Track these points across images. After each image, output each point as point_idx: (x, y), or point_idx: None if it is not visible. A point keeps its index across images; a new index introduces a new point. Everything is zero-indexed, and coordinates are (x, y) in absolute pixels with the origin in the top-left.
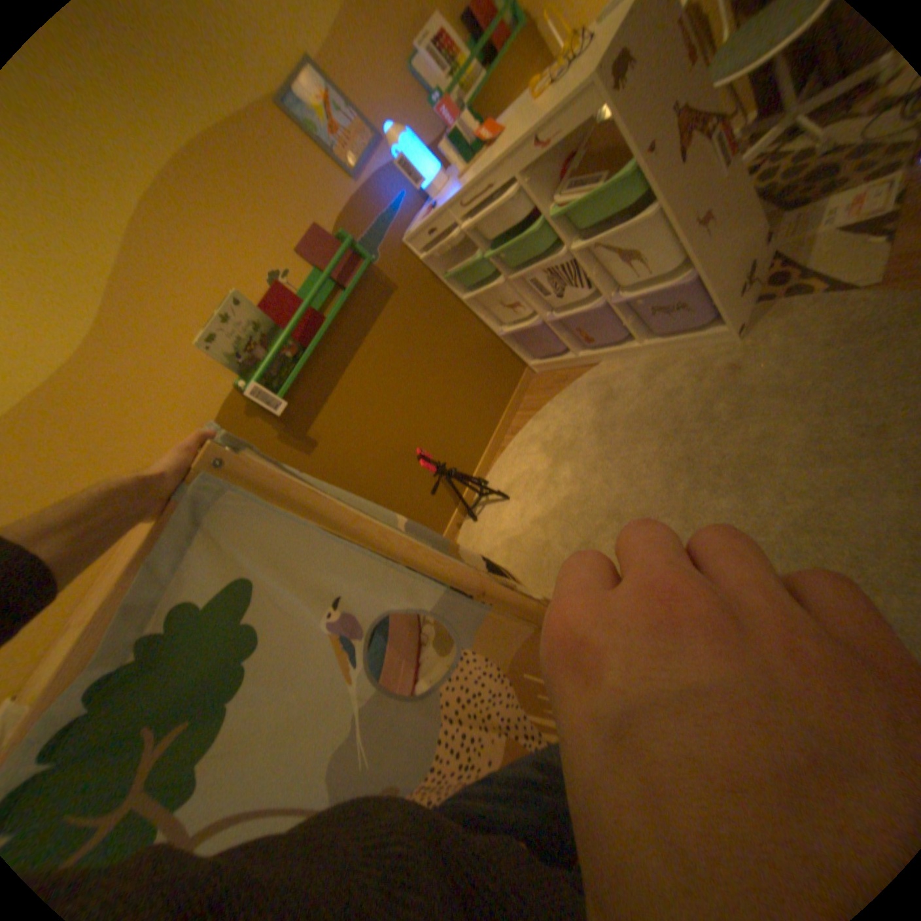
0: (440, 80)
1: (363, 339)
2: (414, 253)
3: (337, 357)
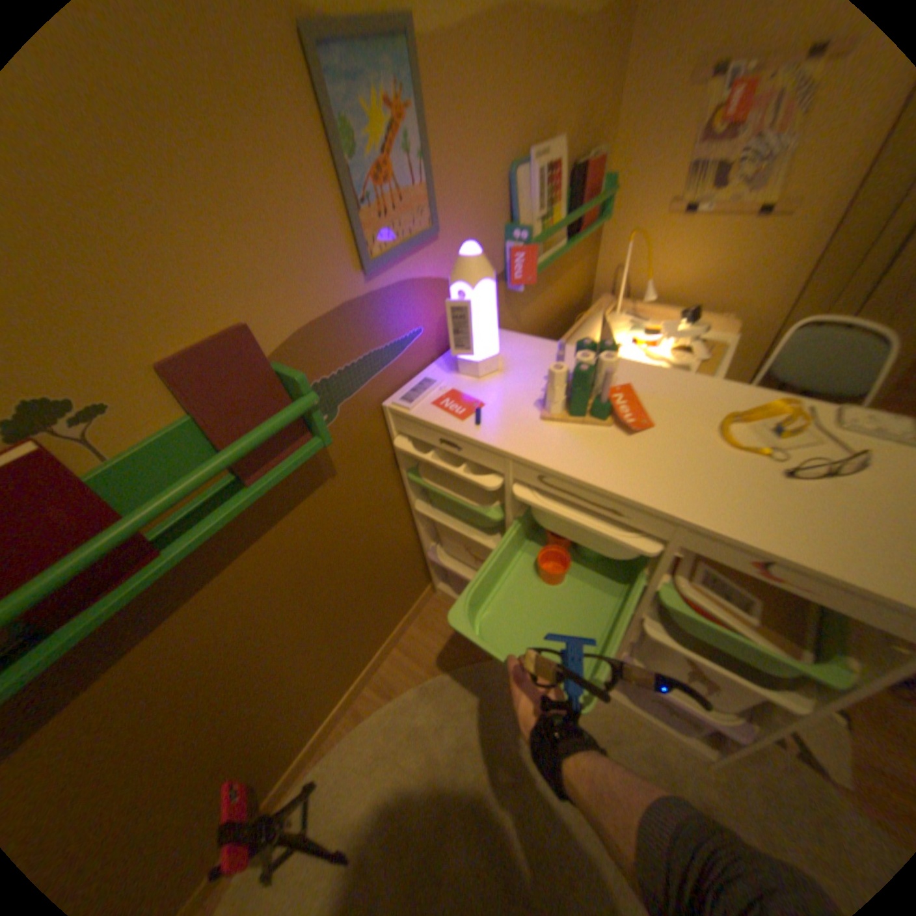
0: (531, 218)
1: (224, 567)
2: (389, 427)
3: (137, 612)
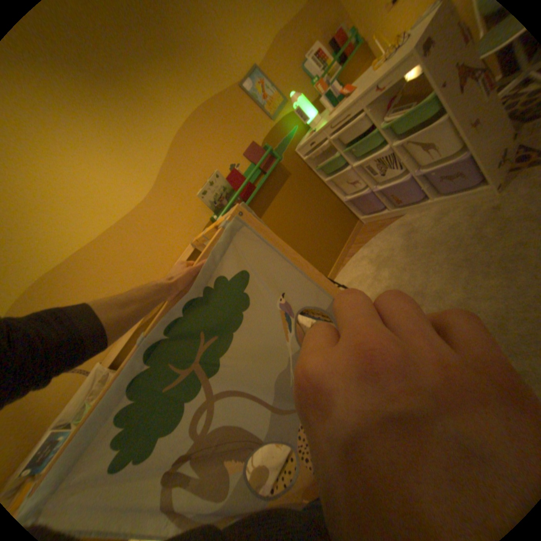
0: (318, 71)
1: (273, 199)
2: (301, 156)
3: (259, 207)
